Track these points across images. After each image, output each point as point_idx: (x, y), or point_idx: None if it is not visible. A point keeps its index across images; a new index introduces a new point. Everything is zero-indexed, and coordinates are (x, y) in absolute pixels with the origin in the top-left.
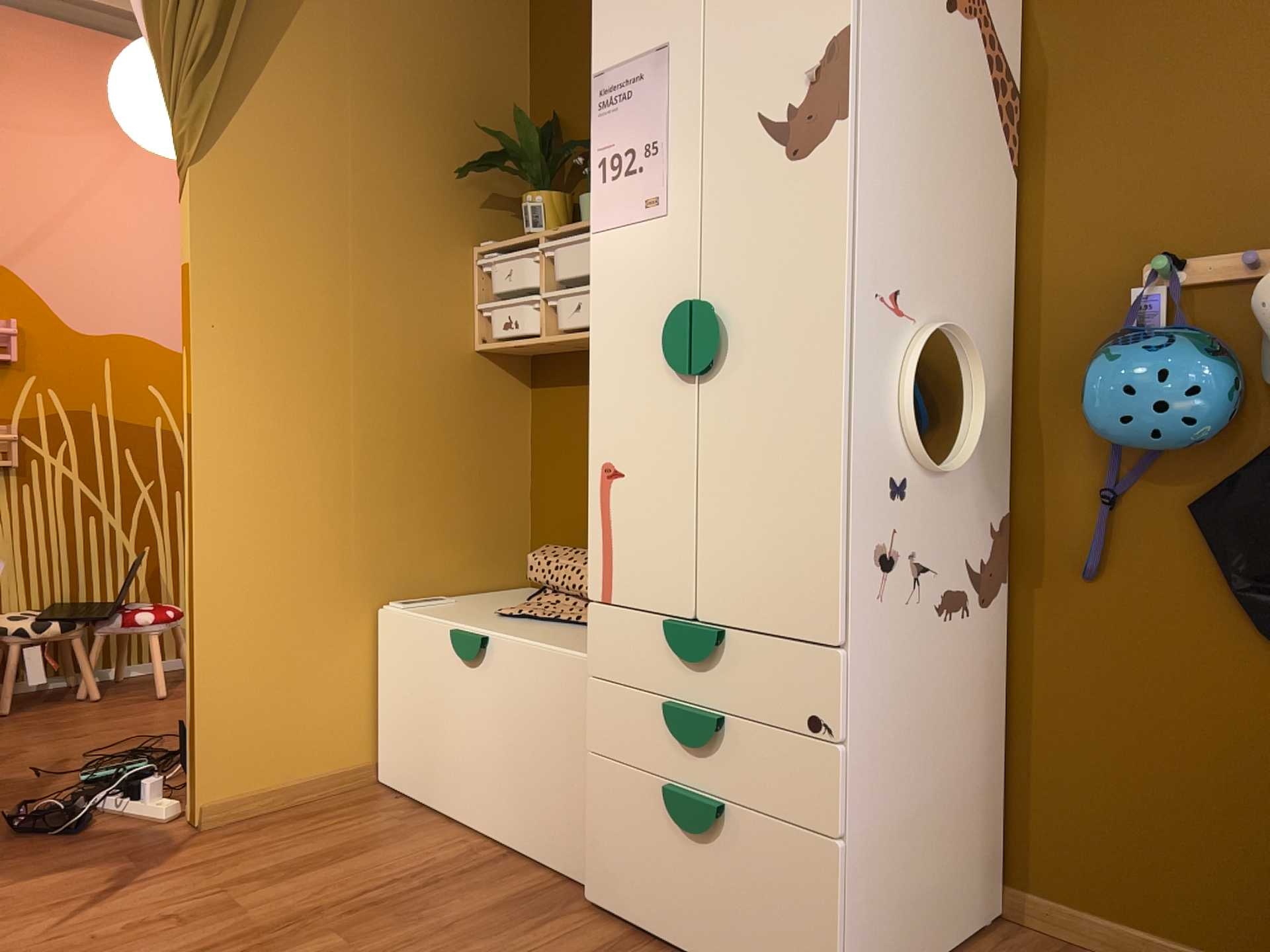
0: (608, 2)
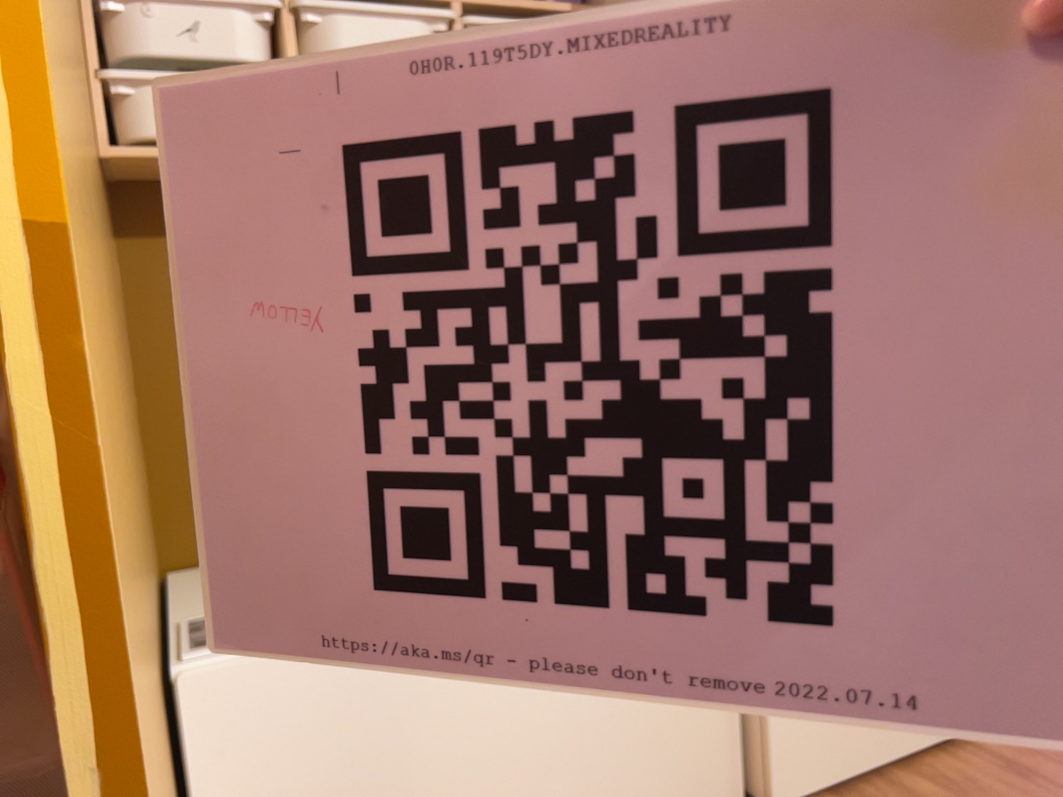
0: None
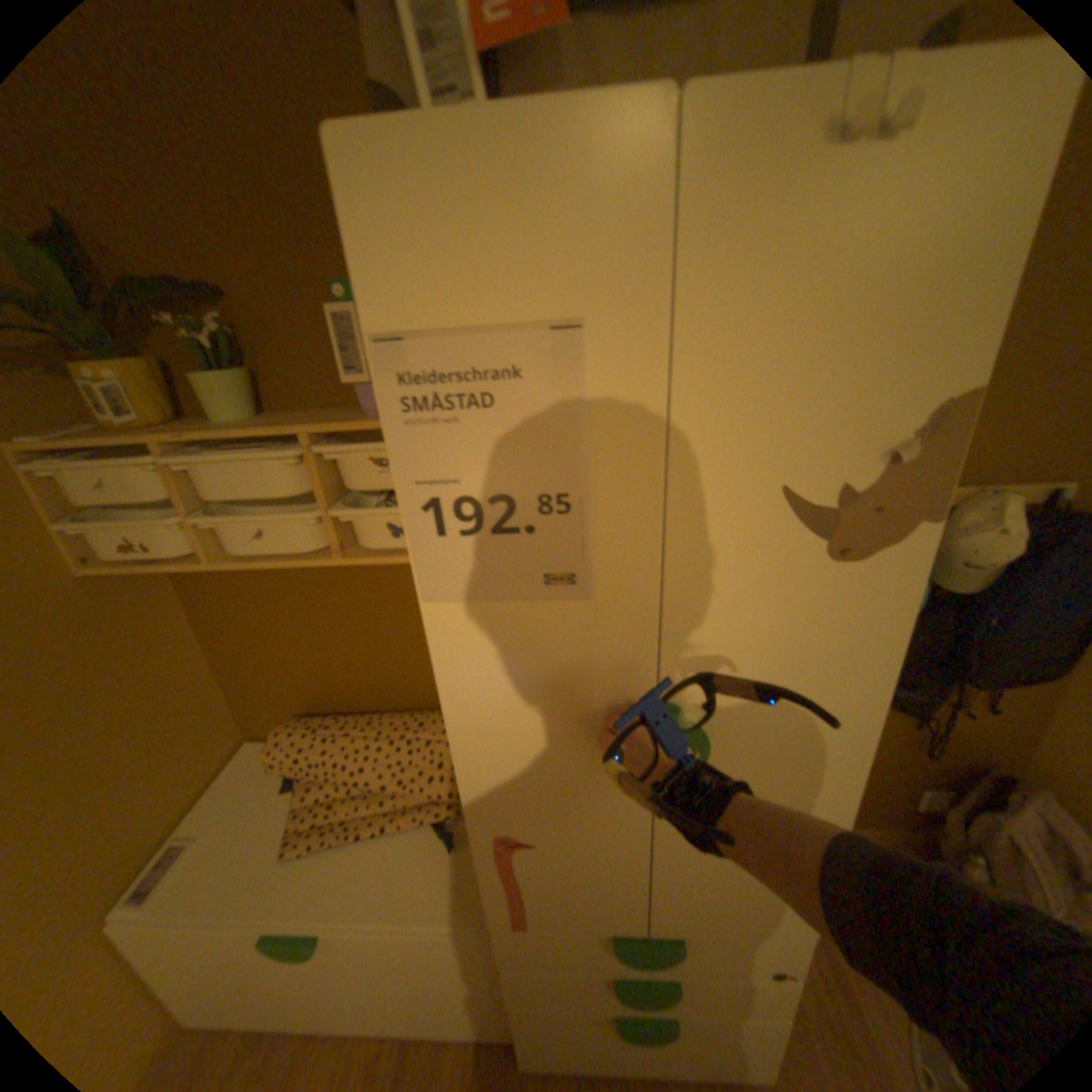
0: (380, 163)
